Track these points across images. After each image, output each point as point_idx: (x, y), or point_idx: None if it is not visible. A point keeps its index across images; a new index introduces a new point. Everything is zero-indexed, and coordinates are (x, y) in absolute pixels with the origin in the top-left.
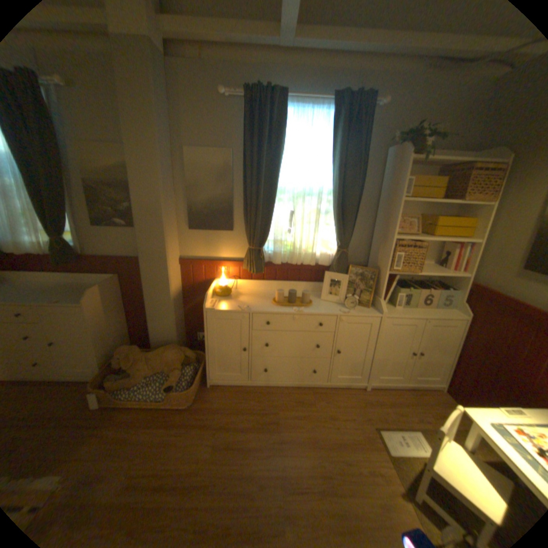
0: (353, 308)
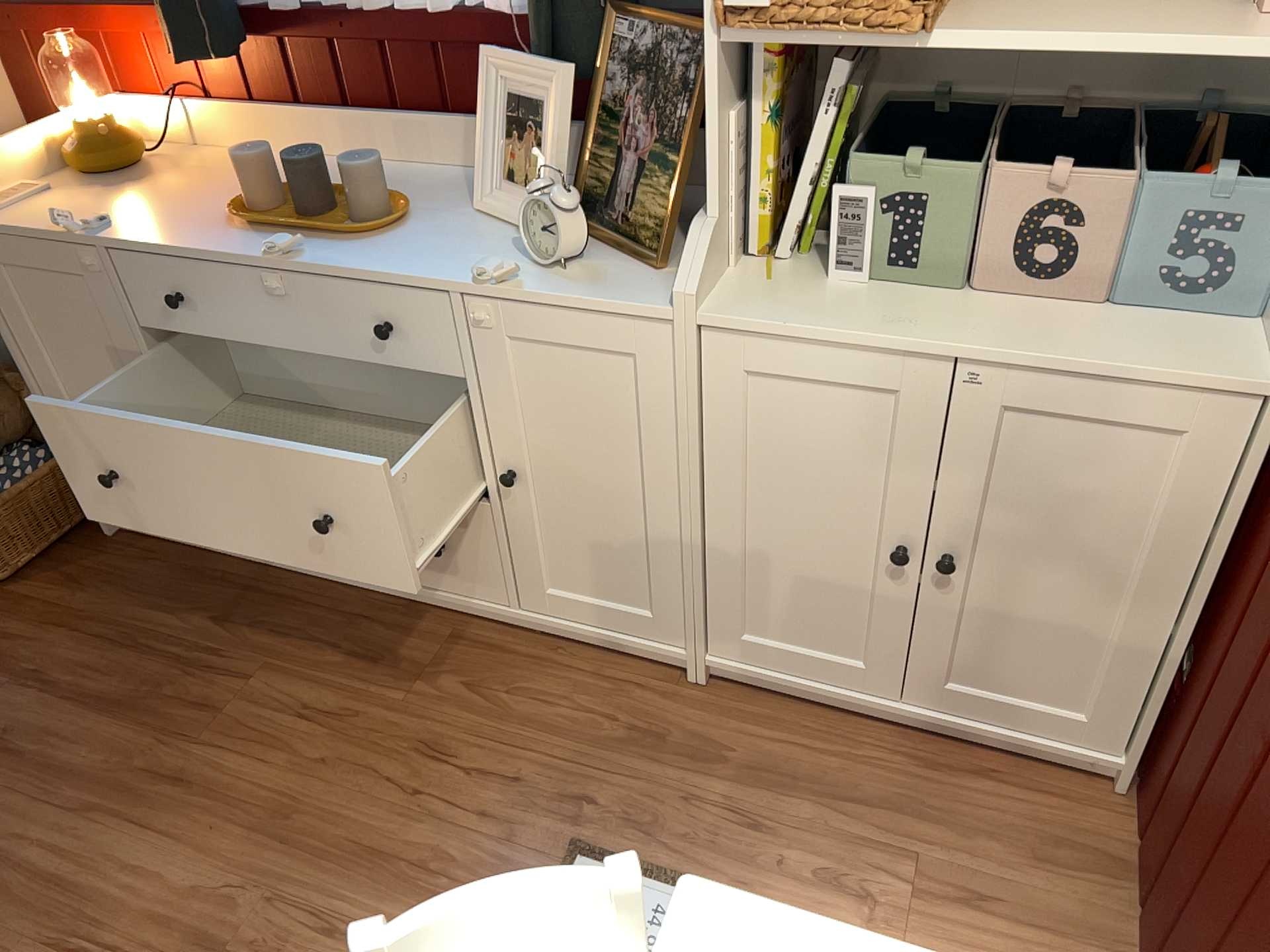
0: (555, 265)
